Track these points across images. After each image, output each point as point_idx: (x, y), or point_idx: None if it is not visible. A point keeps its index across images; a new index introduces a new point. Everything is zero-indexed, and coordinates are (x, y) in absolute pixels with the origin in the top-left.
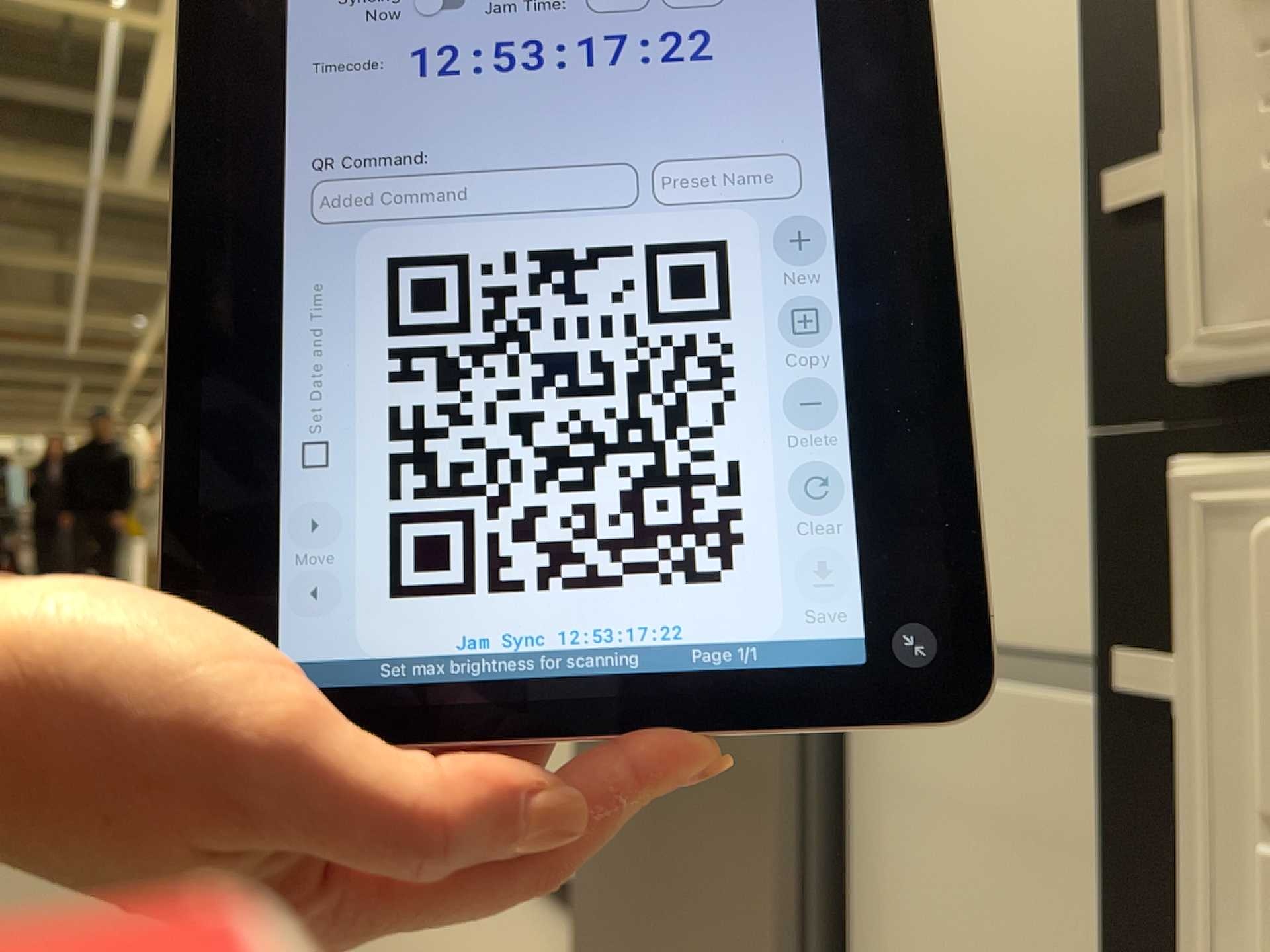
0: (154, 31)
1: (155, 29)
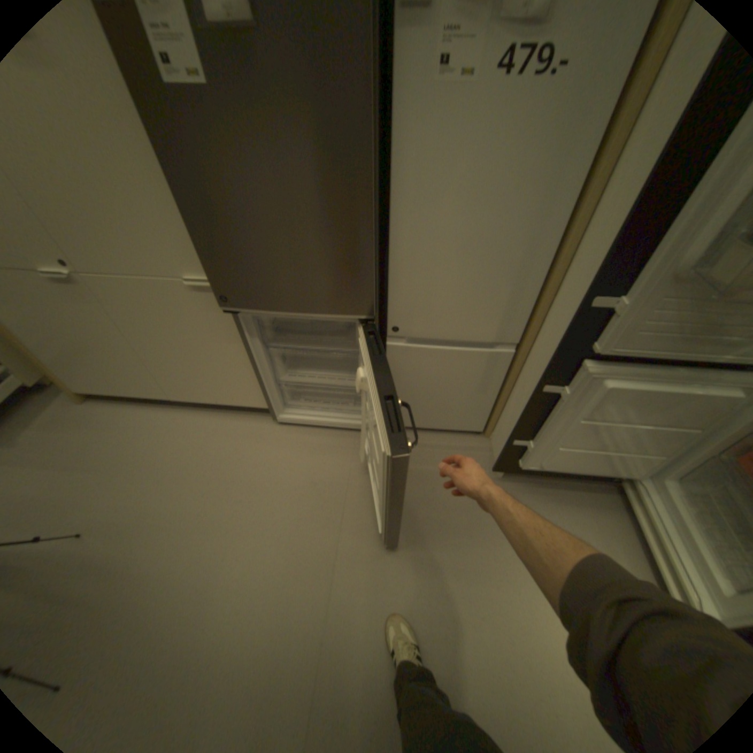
0: None
1: None
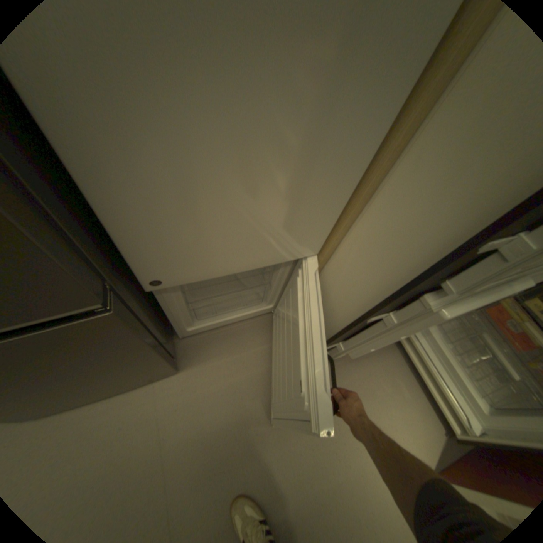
0: None
1: None
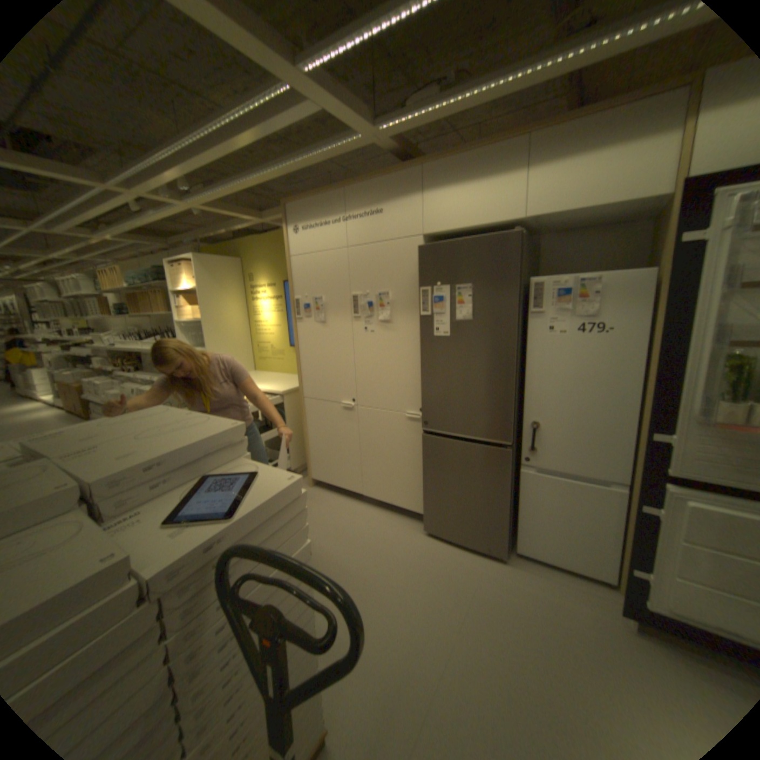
0: (116, 190)
1: (117, 189)
